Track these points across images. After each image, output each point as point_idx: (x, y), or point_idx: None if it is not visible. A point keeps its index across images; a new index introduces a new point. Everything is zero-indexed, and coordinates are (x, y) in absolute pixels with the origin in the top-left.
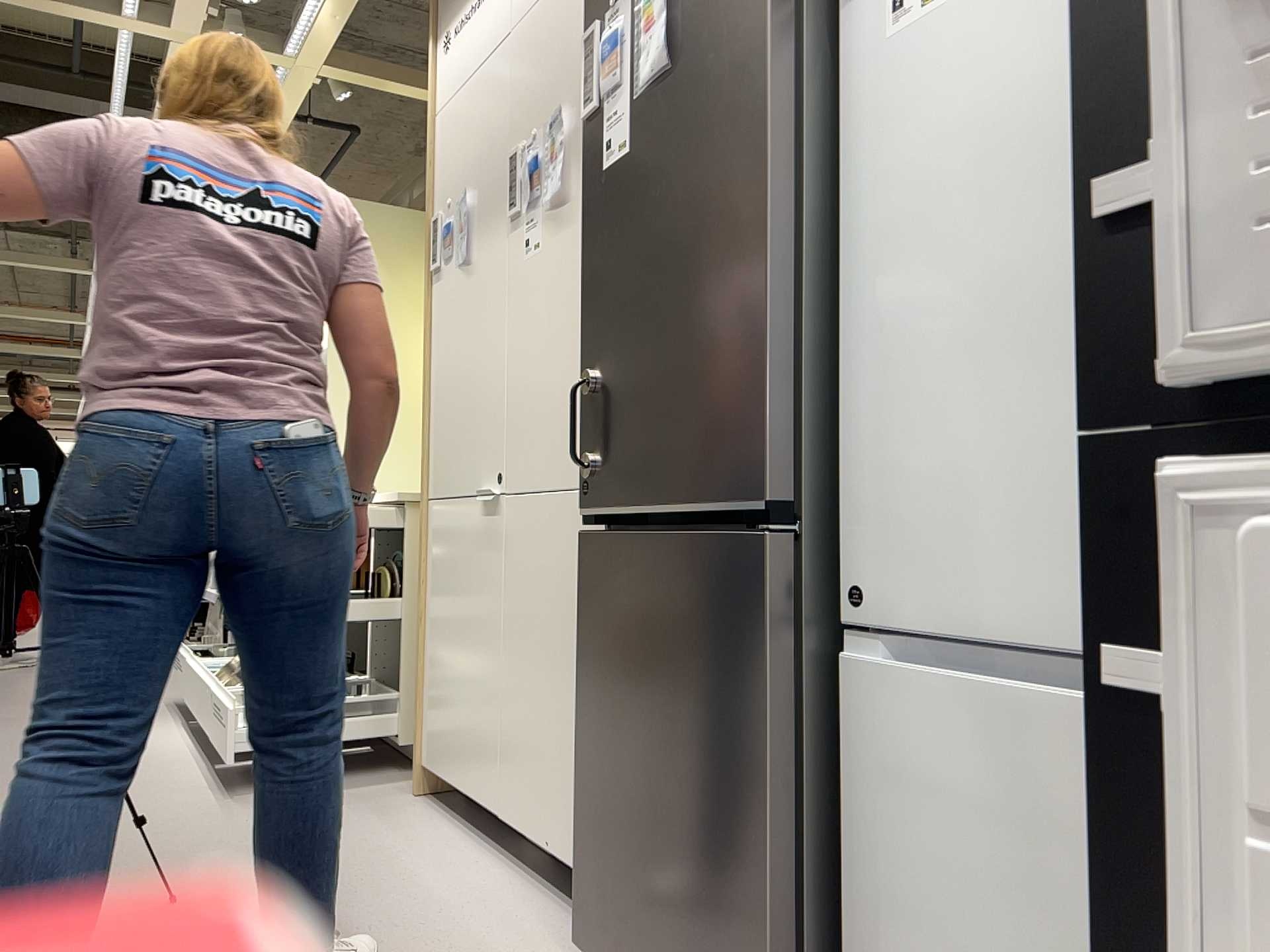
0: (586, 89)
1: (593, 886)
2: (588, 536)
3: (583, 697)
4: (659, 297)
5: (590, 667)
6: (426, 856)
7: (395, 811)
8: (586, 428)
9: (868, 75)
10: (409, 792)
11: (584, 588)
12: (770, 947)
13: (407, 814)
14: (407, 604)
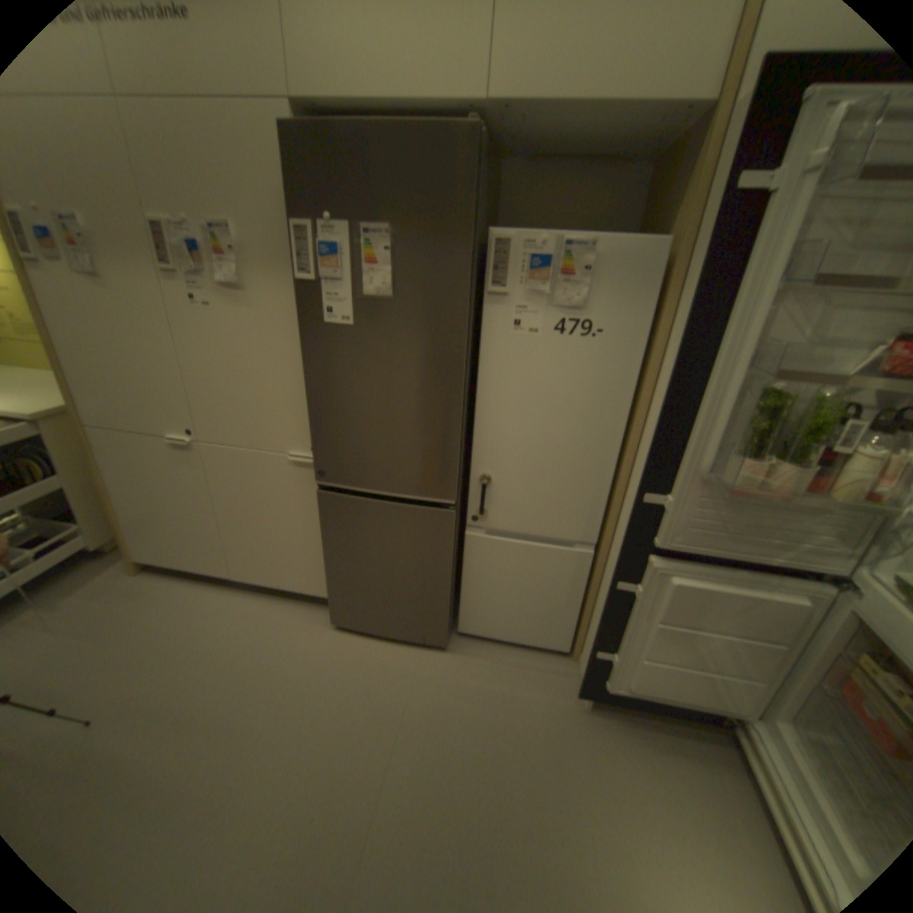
0: (300, 261)
1: (335, 603)
2: (323, 490)
3: (328, 549)
4: (384, 408)
5: (333, 539)
6: (195, 610)
7: (134, 590)
8: (318, 446)
9: (495, 342)
10: (125, 574)
11: (325, 511)
12: (443, 611)
13: (145, 589)
14: (64, 477)
